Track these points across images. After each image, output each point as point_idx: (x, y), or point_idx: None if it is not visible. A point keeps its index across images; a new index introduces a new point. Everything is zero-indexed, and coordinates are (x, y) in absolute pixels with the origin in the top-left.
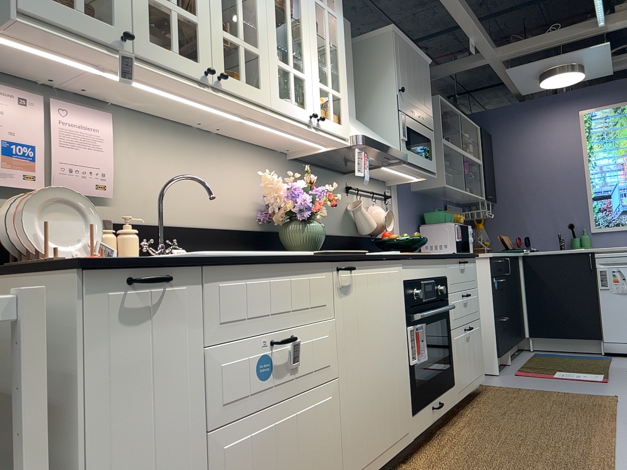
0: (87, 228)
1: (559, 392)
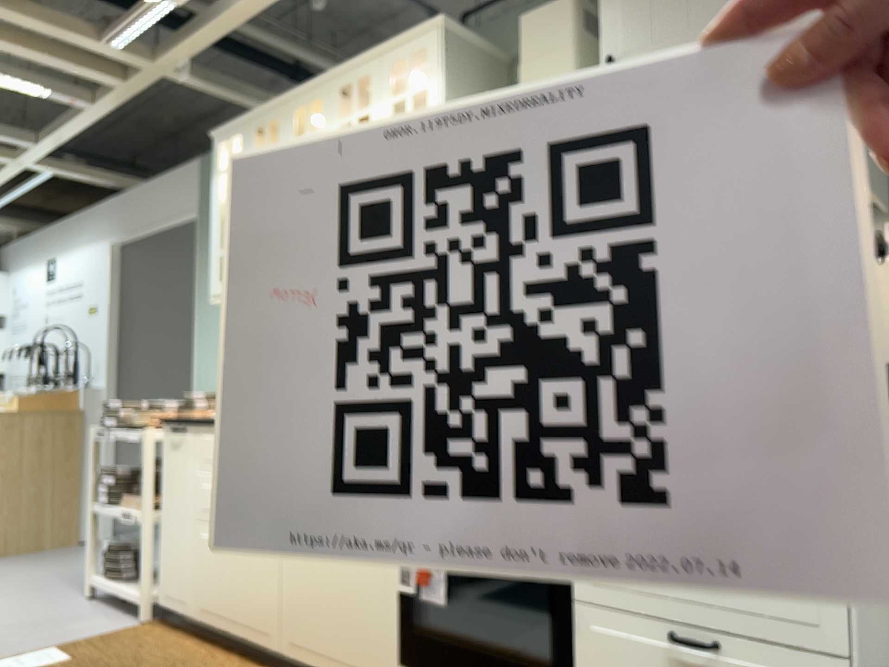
0: None
1: None
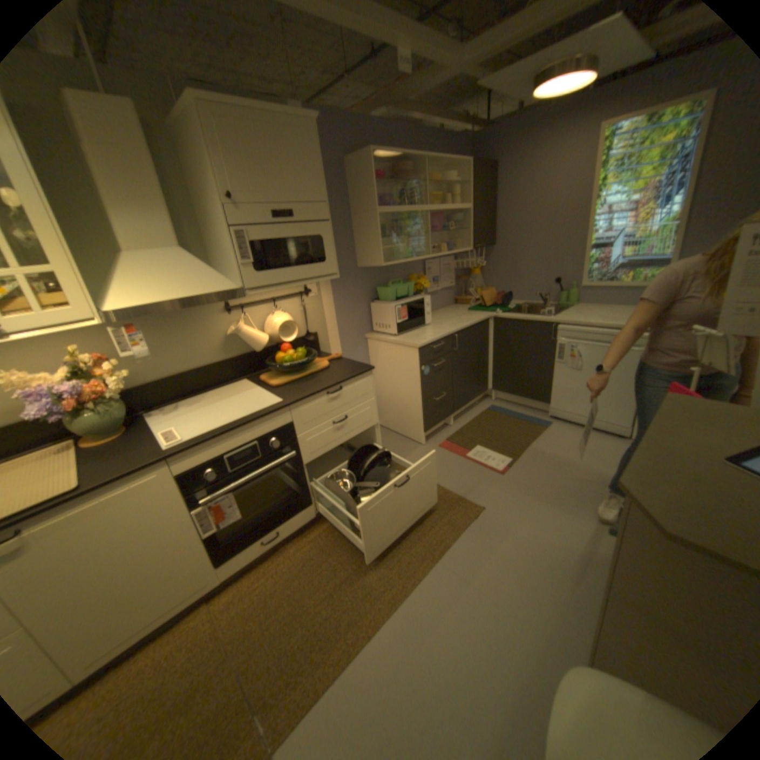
0: None
1: (440, 491)
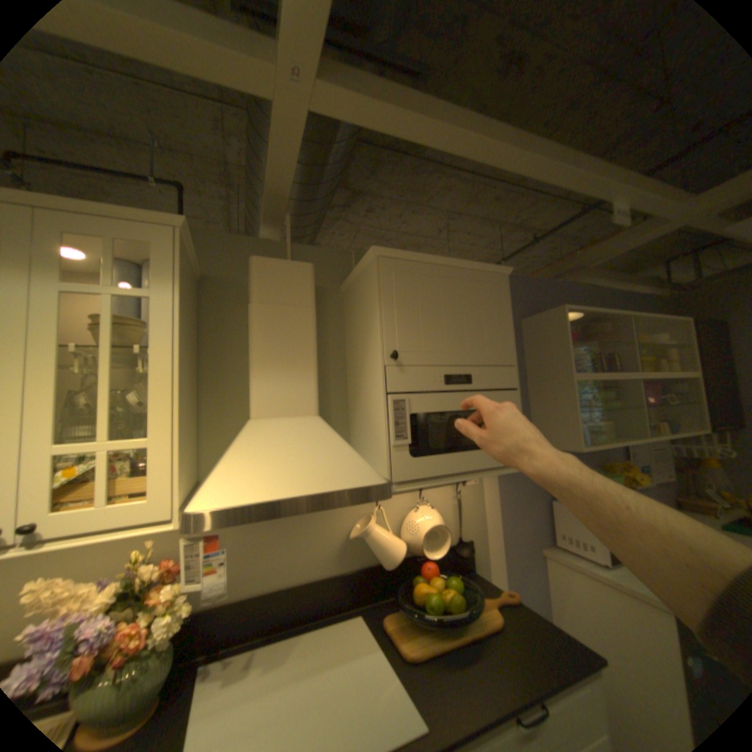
0: None
1: None
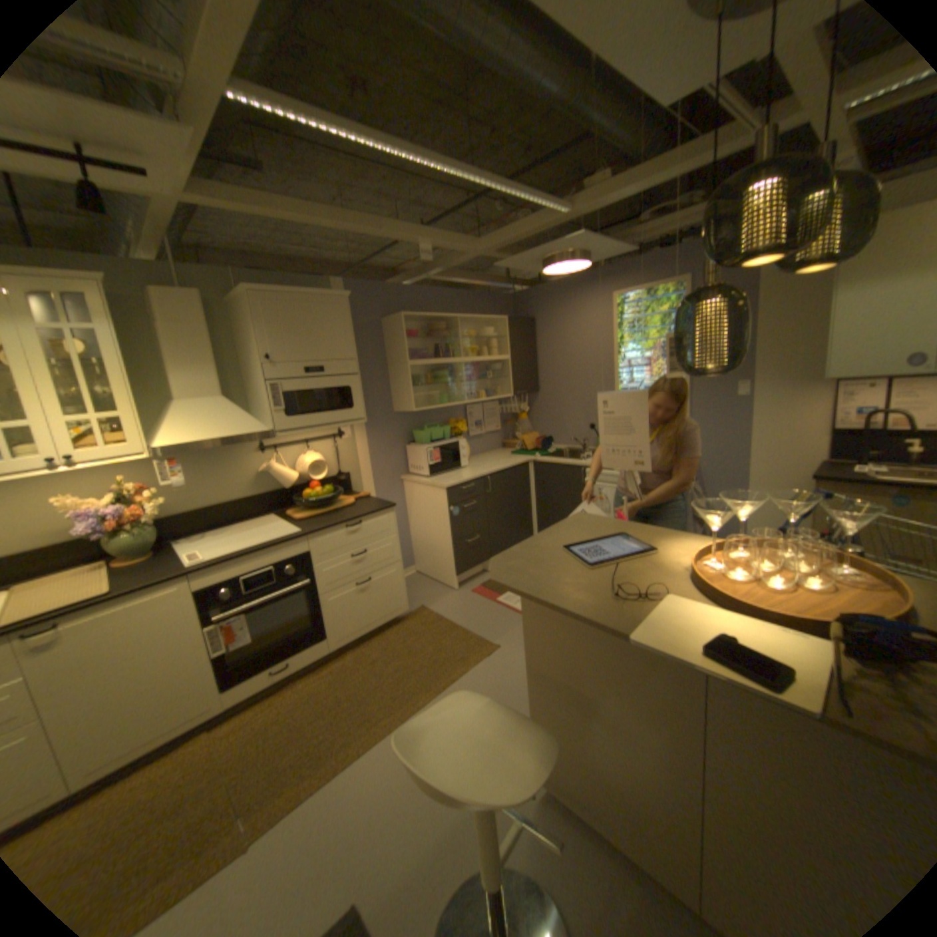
0: None
1: (460, 632)
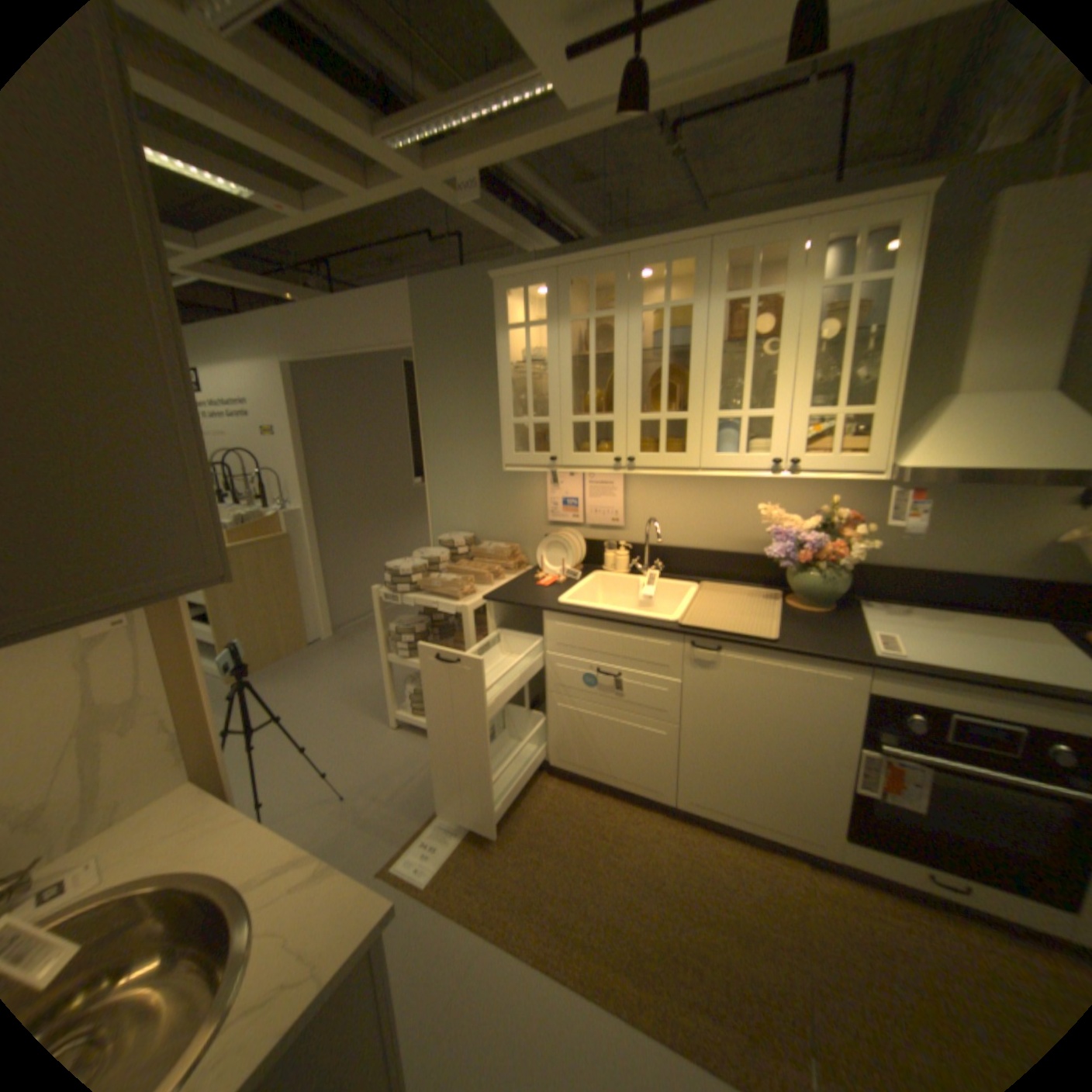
0: (575, 557)
1: None
